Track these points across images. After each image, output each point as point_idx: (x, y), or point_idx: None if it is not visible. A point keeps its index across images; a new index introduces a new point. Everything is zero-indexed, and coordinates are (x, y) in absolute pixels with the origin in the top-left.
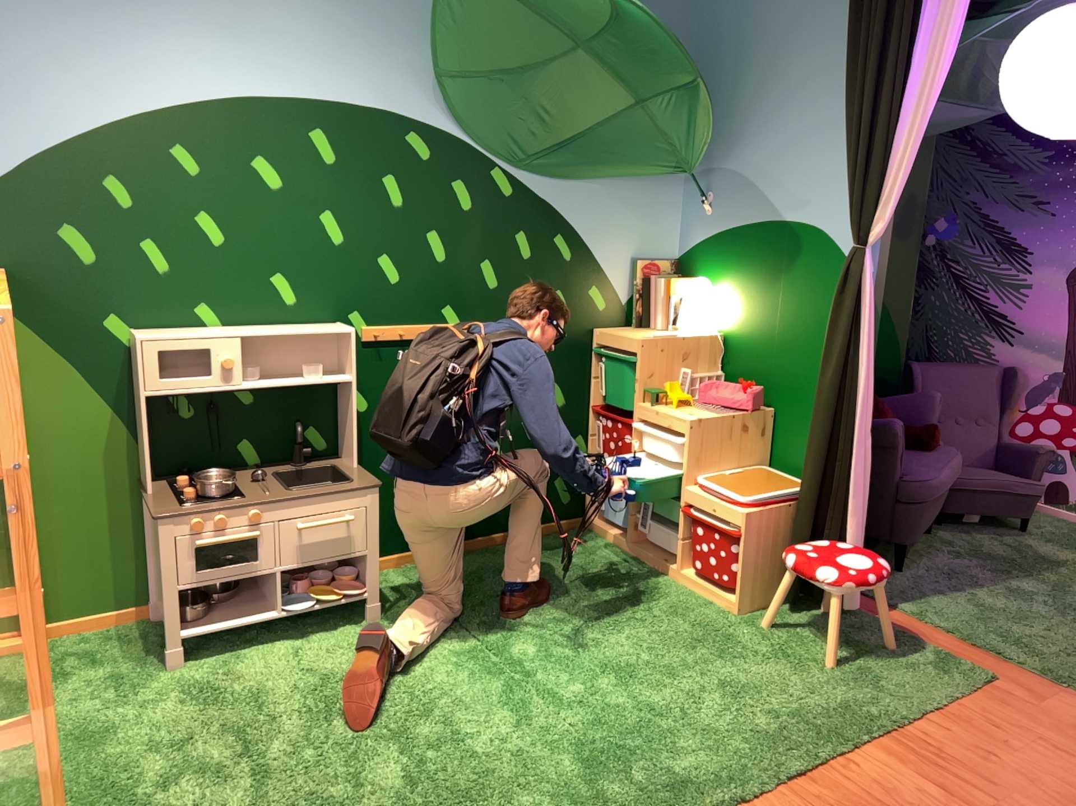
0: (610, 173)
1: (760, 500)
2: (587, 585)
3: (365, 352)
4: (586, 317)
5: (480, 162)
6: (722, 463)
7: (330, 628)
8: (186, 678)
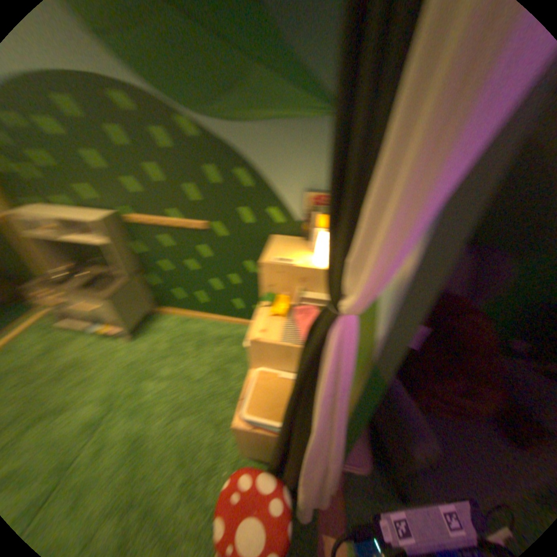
0: (268, 111)
1: (257, 429)
2: (212, 378)
3: (129, 228)
4: (267, 227)
5: (161, 107)
6: (284, 371)
7: (108, 342)
8: (48, 342)
